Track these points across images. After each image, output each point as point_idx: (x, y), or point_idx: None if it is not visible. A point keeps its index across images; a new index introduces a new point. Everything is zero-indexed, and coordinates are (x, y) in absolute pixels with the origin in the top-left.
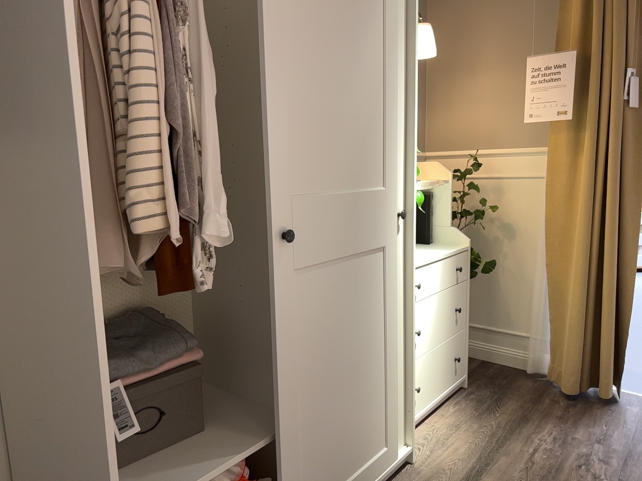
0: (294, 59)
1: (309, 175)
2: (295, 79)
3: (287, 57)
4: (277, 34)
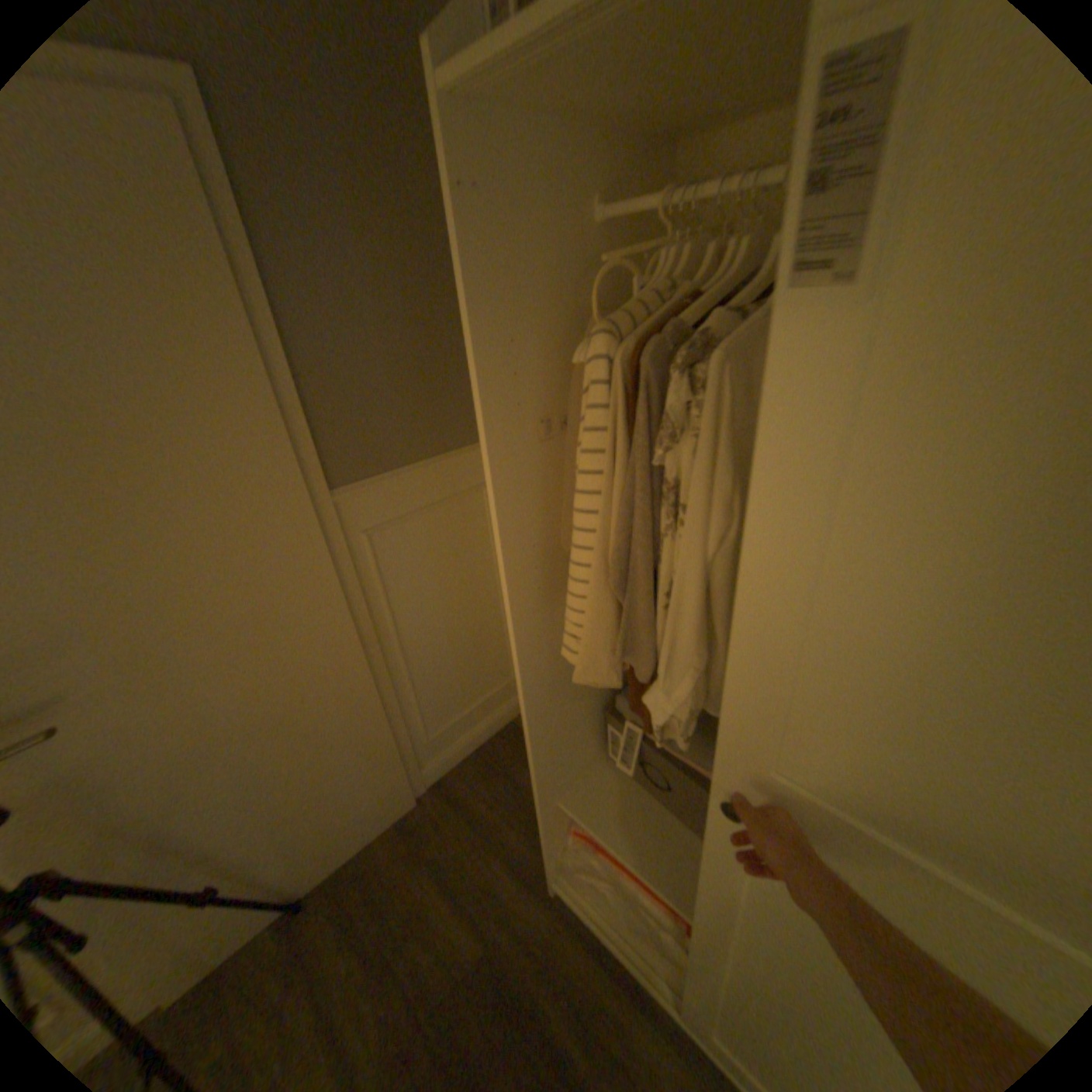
0: (844, 536)
1: (828, 773)
2: (832, 581)
3: (814, 527)
4: (788, 472)
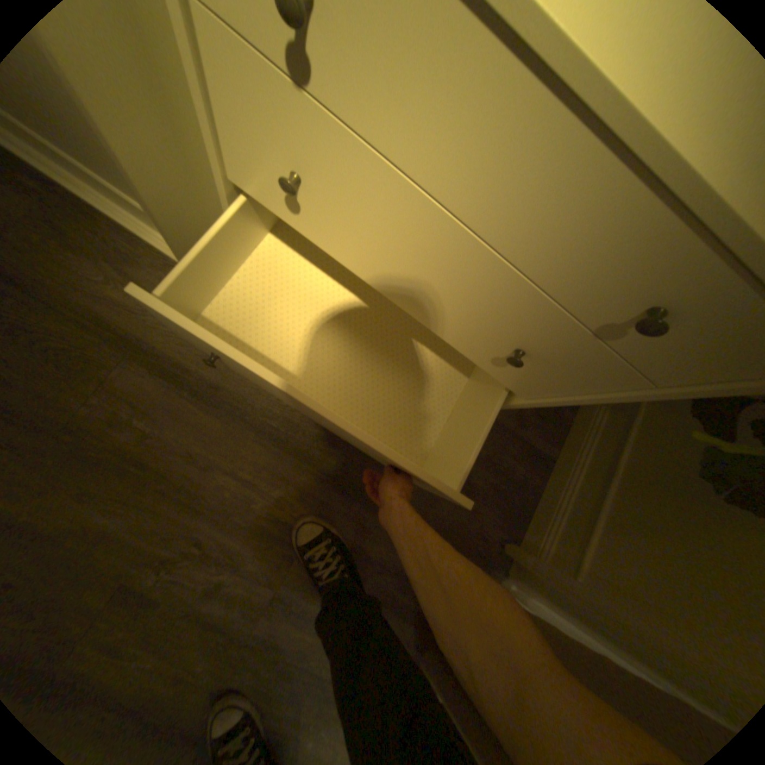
0: None
1: None
2: None
3: None
4: None
